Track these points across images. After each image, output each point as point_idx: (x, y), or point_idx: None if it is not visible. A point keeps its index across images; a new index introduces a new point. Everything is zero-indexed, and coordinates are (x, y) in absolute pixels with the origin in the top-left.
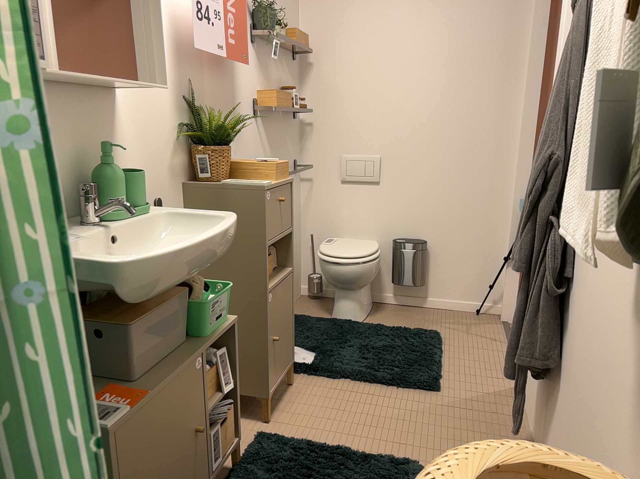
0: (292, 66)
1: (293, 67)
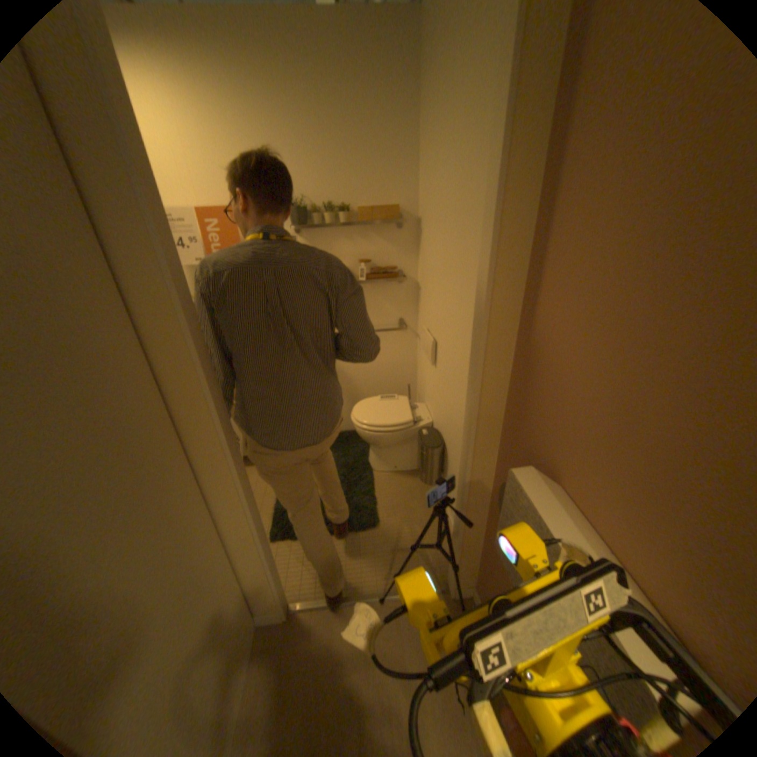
0: (392, 234)
1: (397, 234)
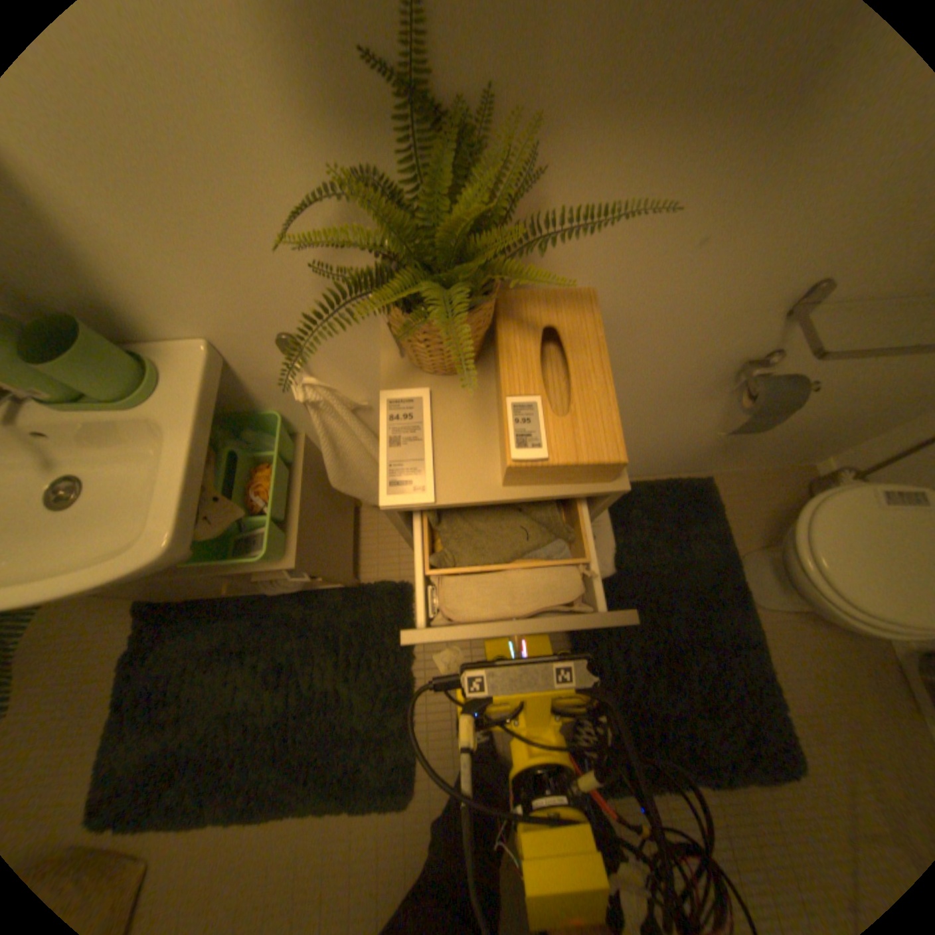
0: None
1: None
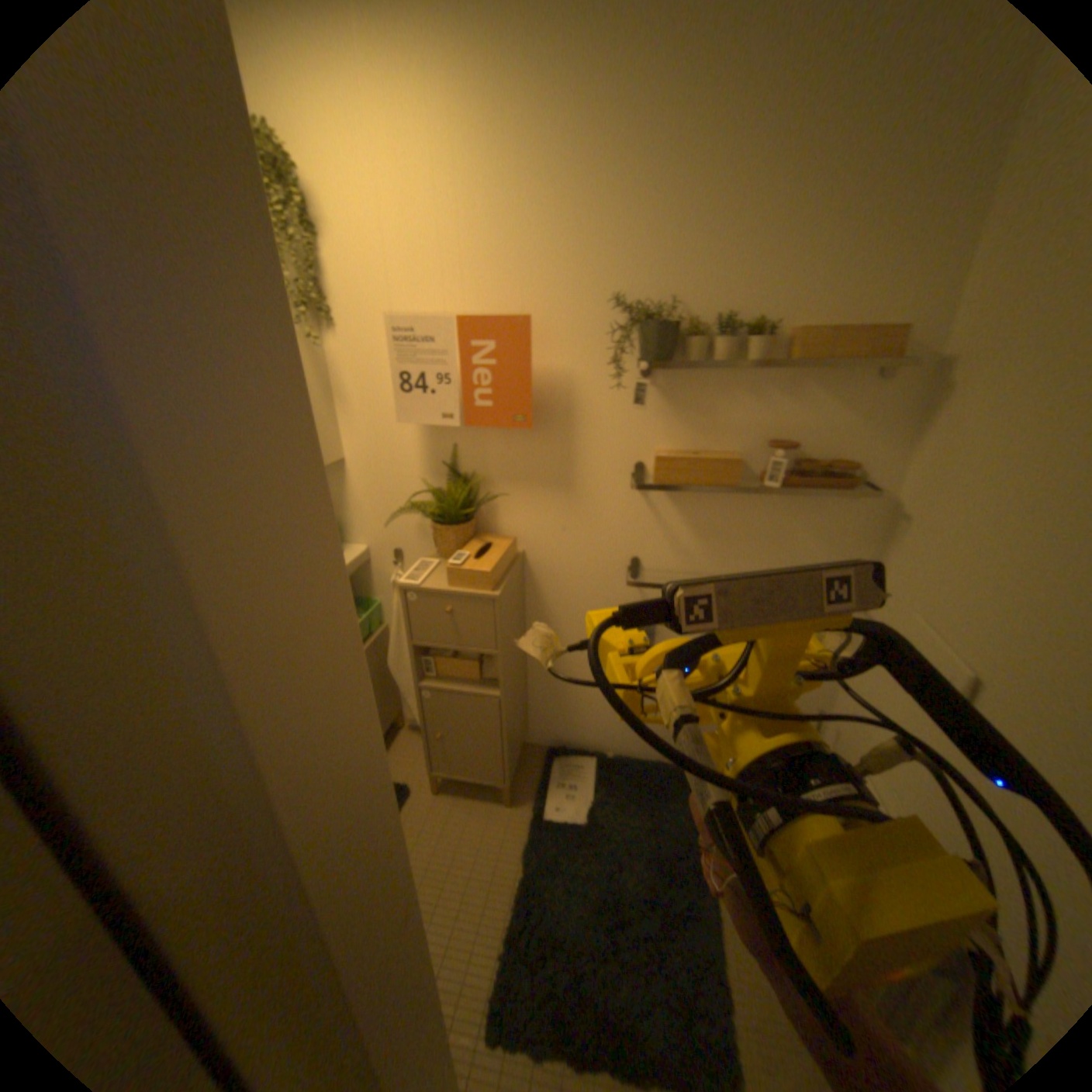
0: (865, 389)
1: (876, 389)
